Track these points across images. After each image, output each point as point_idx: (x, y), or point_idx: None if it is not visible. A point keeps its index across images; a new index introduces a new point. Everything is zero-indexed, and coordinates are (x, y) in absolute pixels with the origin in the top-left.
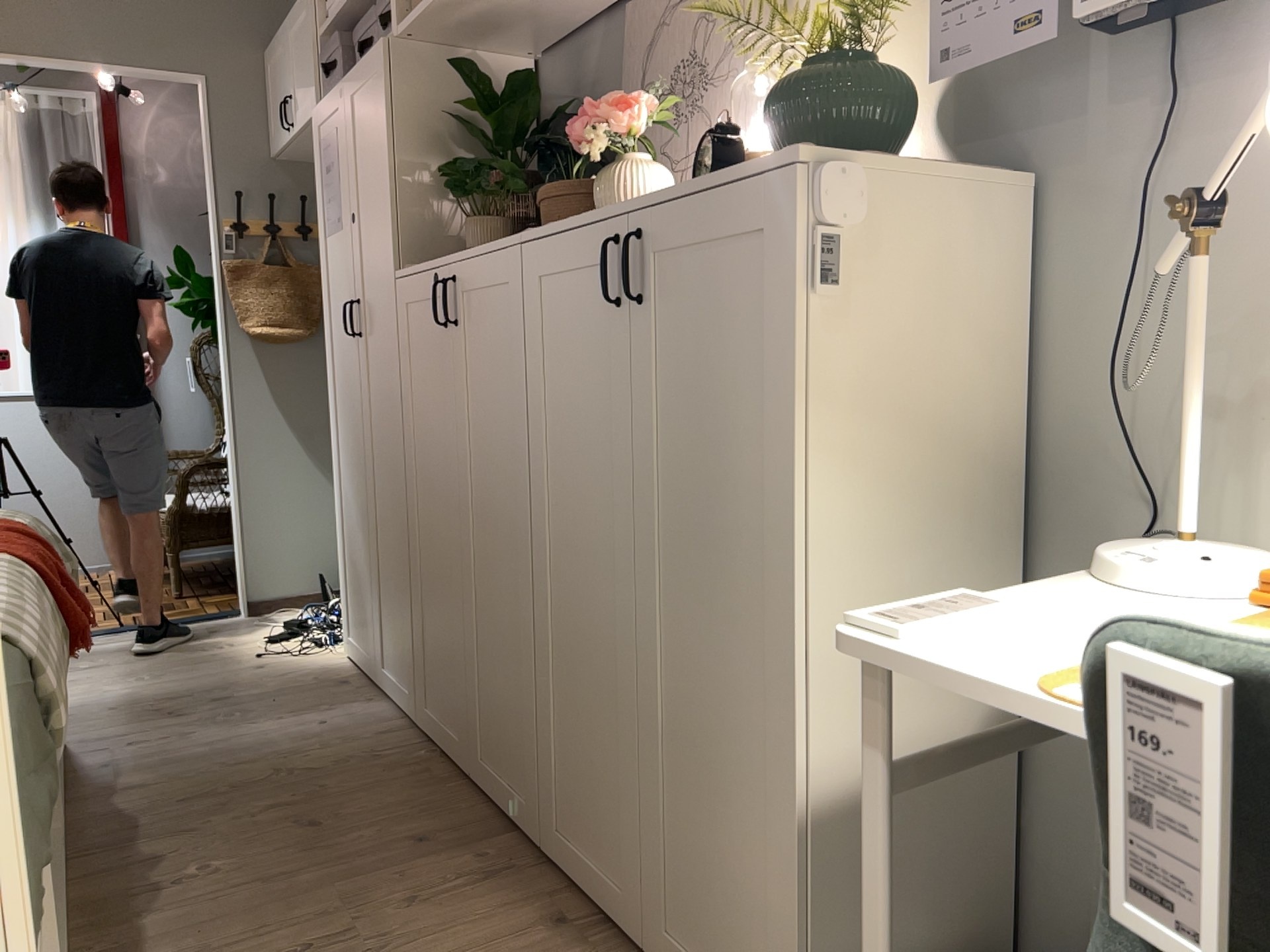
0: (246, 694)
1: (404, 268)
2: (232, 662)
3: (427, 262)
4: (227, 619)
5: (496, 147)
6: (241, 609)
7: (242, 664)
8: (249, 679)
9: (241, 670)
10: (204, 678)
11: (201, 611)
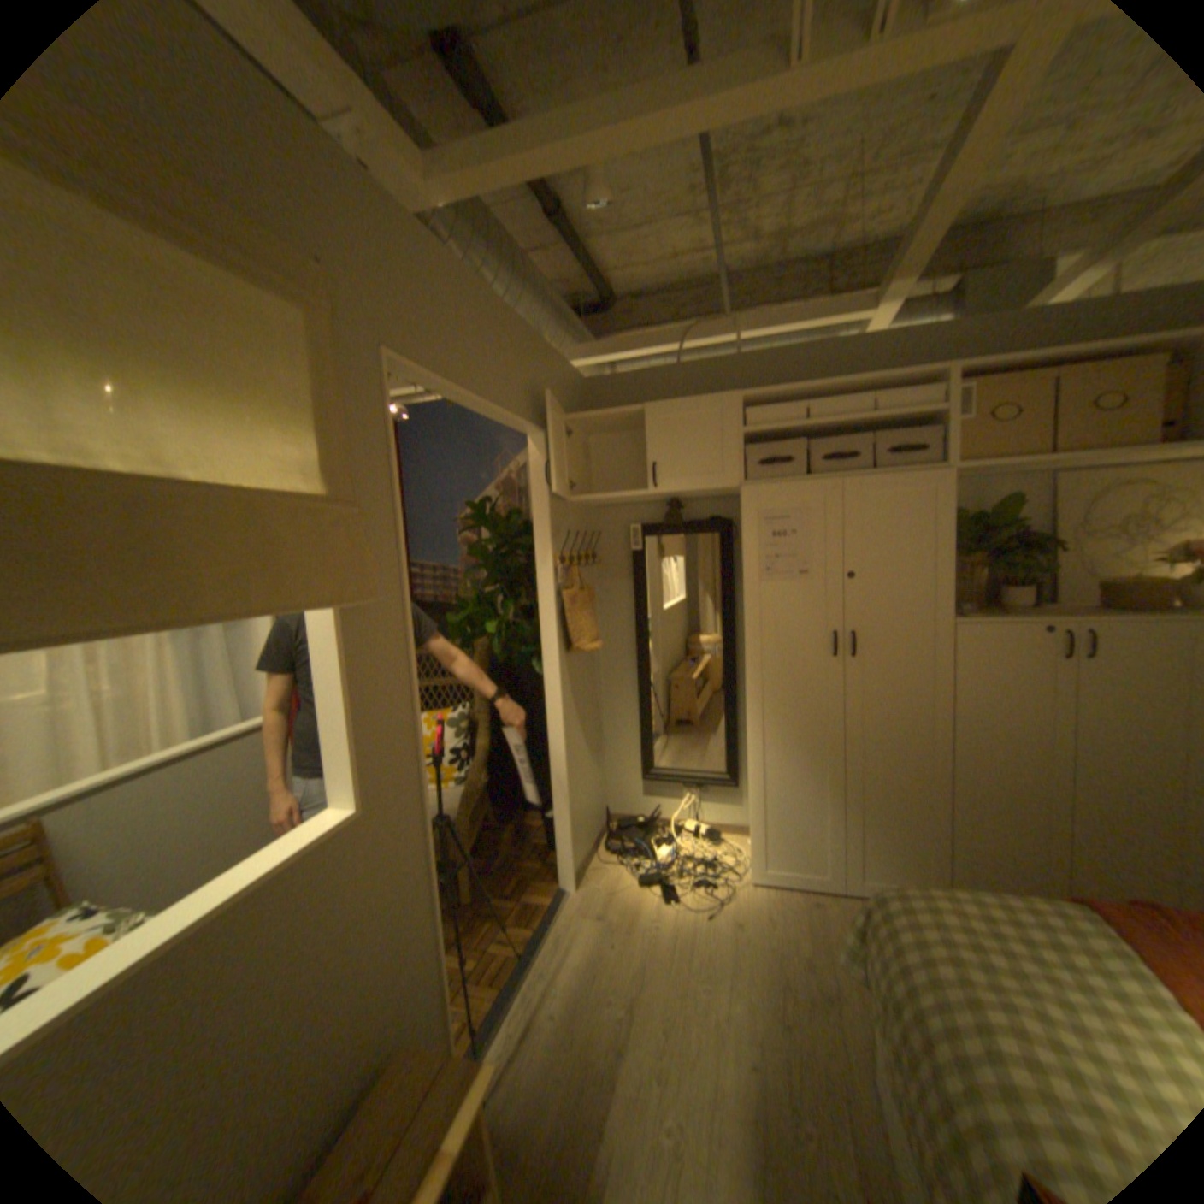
0: (804, 953)
1: (971, 619)
2: (709, 937)
3: (1025, 619)
4: (569, 904)
5: (989, 543)
6: (561, 890)
7: (720, 934)
8: (767, 942)
9: (738, 939)
10: (740, 961)
11: (535, 909)
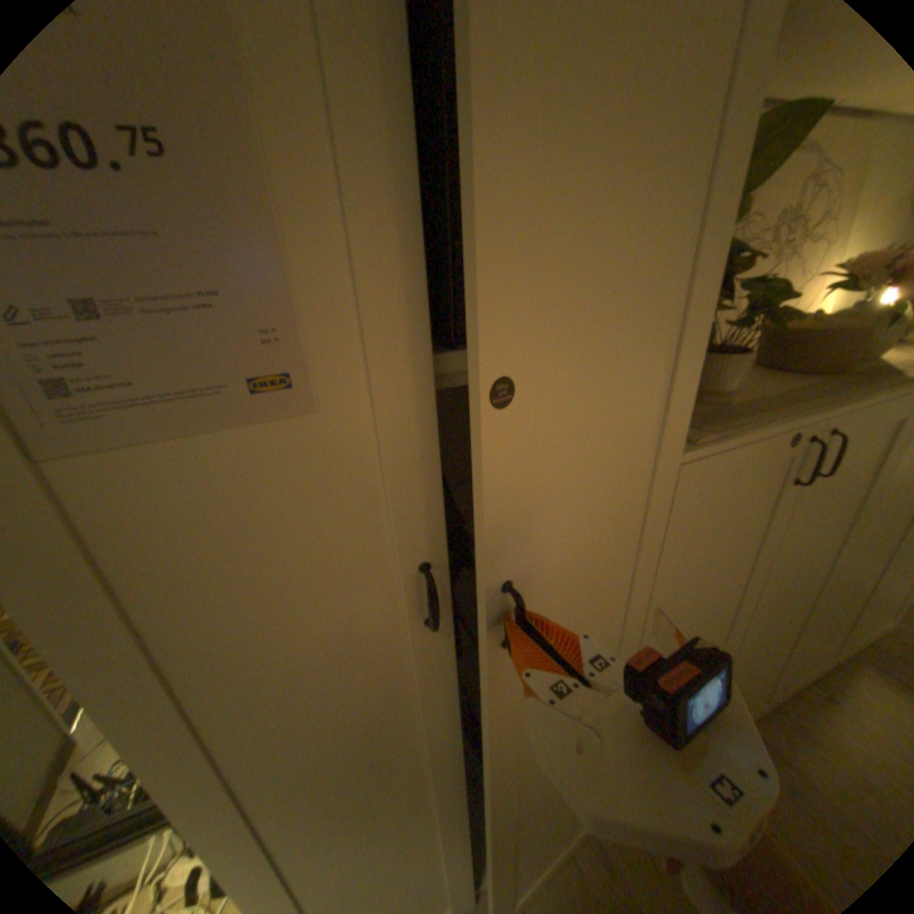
0: None
1: (704, 441)
2: None
3: (772, 423)
4: None
5: None
6: None
7: None
8: None
9: None
10: None
11: None
